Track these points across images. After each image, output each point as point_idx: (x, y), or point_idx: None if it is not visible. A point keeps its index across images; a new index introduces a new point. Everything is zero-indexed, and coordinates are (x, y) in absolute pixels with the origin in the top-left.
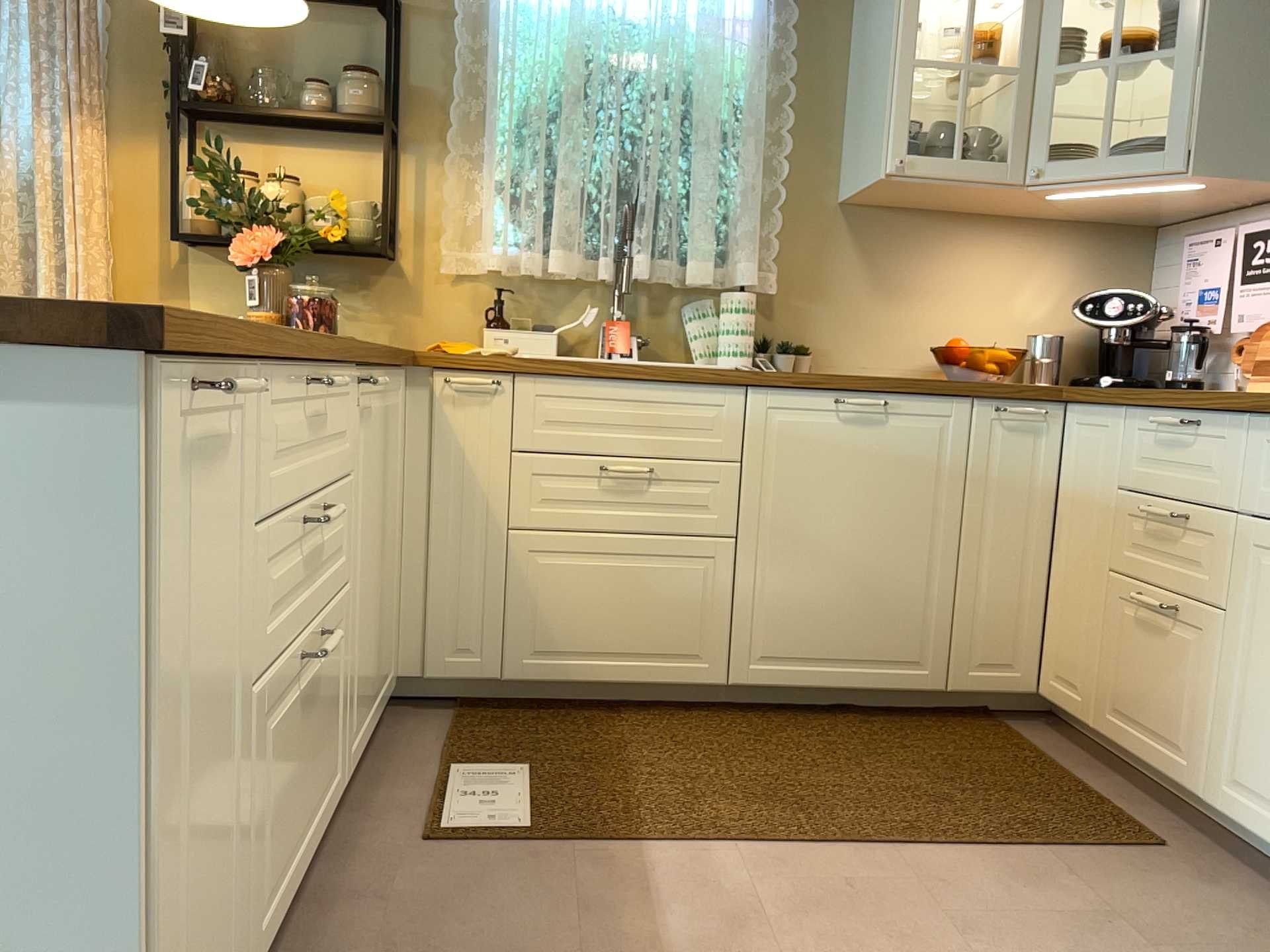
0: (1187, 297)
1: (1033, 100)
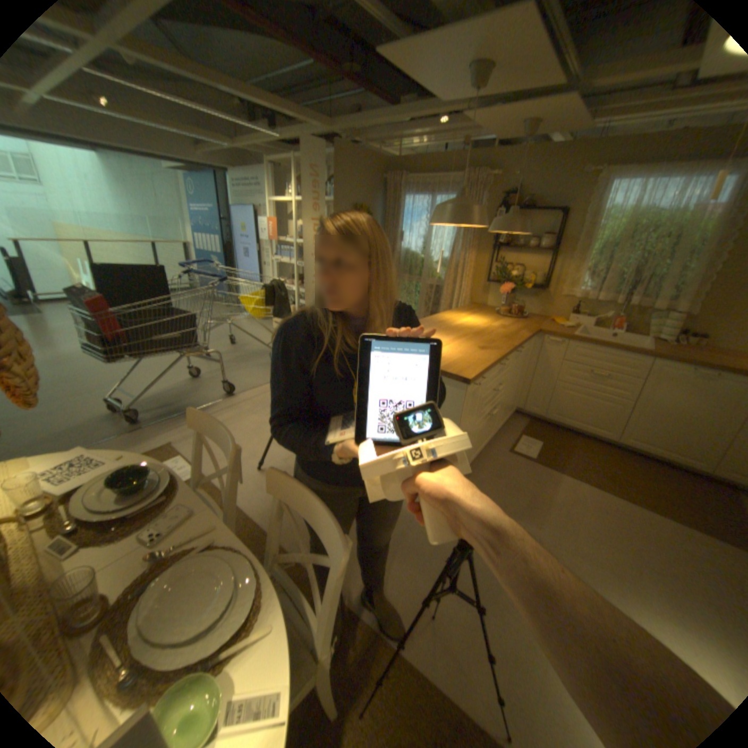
0: None
1: None
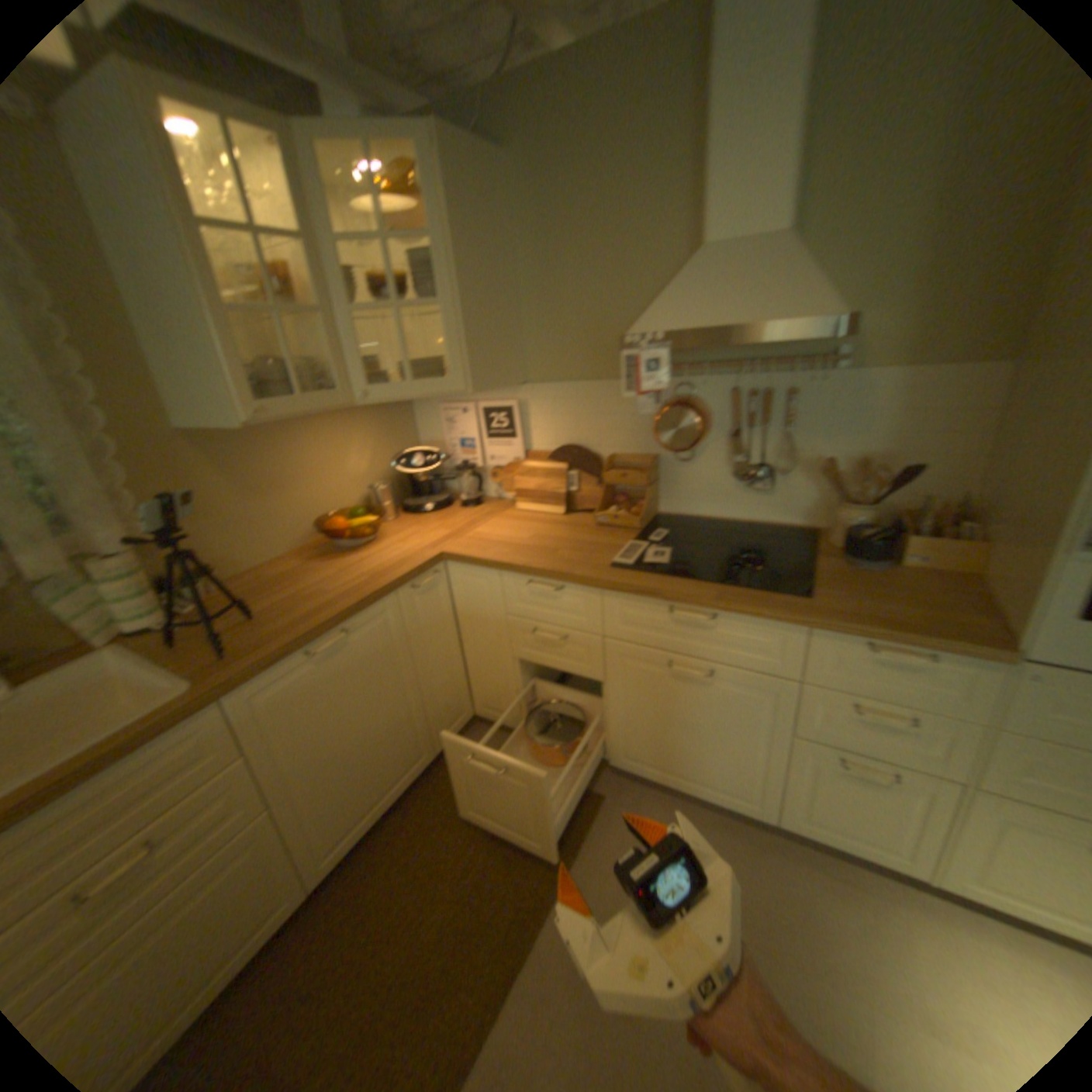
0: (451, 442)
1: (338, 332)
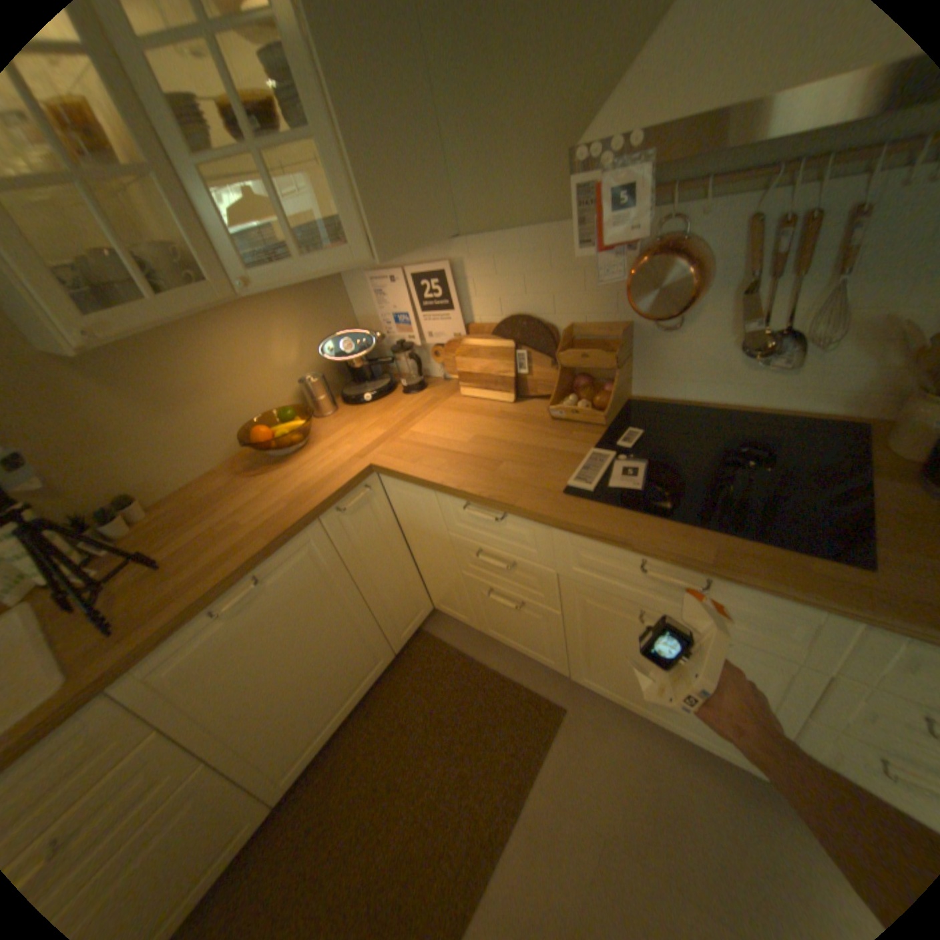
0: (383, 318)
1: (187, 200)
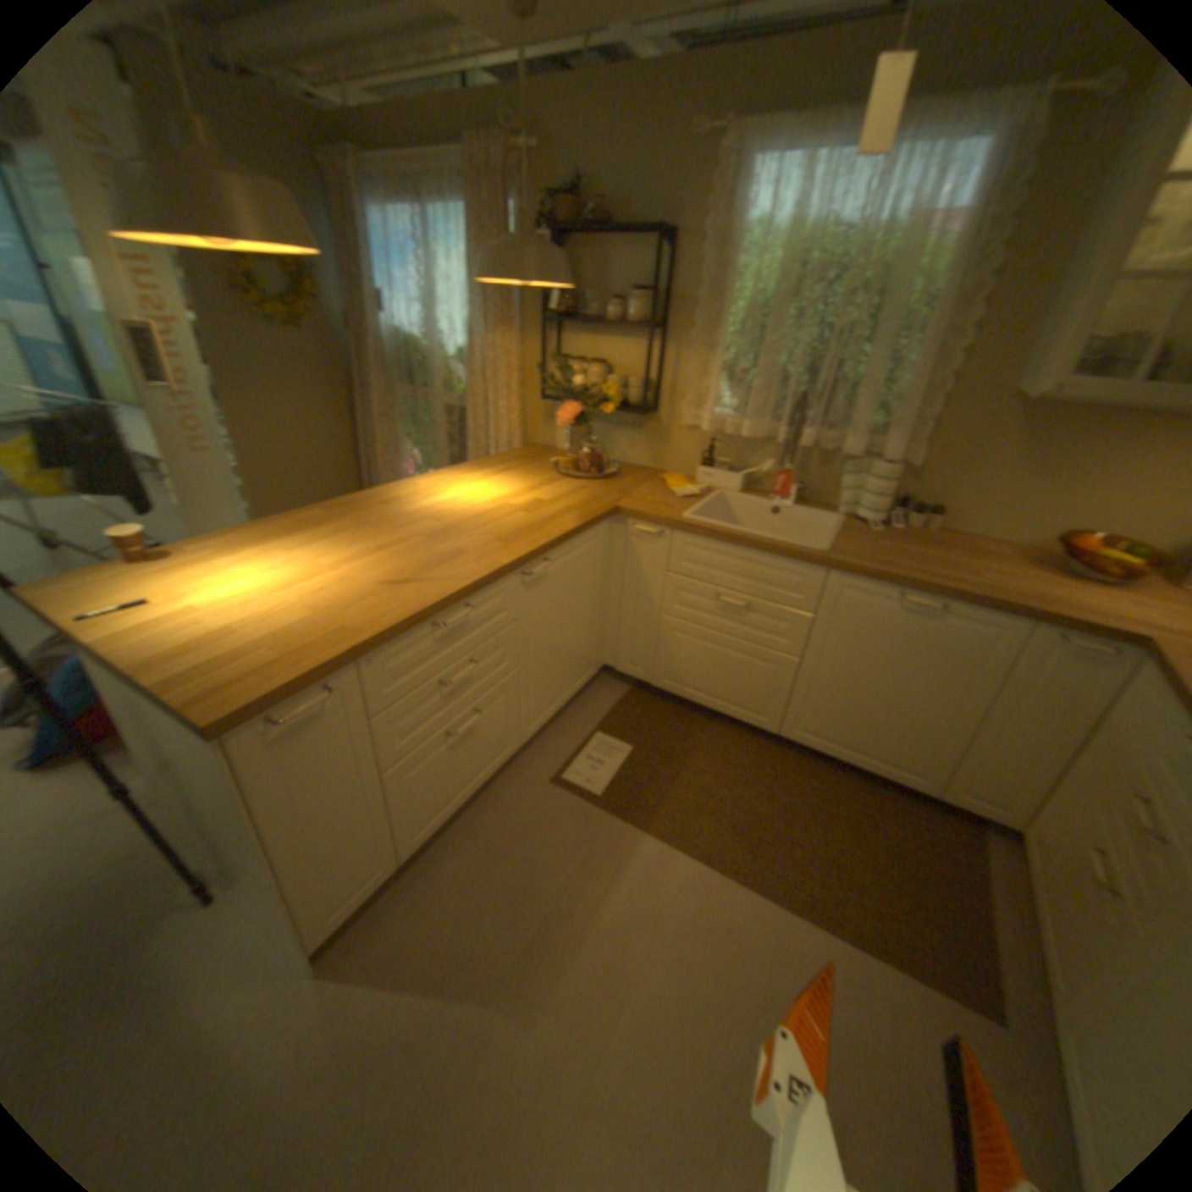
0: None
1: None
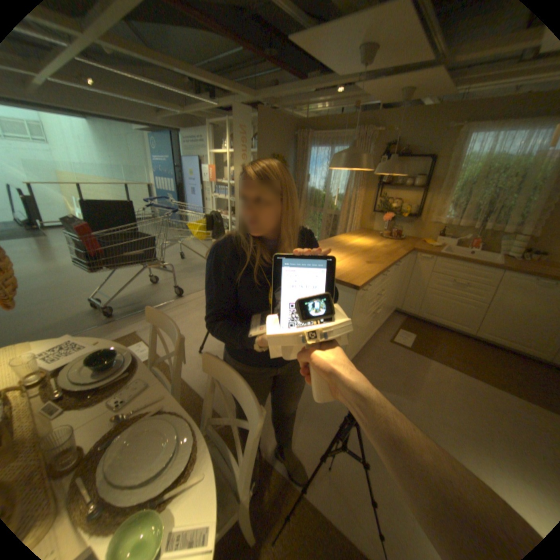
0: None
1: None
